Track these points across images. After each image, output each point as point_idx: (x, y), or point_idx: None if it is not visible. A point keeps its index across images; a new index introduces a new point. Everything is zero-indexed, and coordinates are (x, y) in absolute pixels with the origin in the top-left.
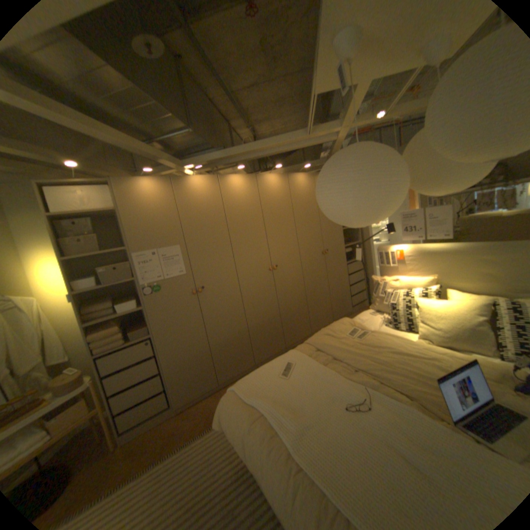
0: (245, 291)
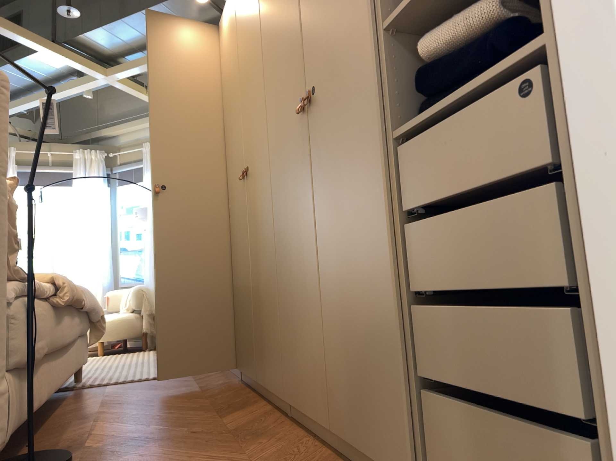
0: (233, 216)
